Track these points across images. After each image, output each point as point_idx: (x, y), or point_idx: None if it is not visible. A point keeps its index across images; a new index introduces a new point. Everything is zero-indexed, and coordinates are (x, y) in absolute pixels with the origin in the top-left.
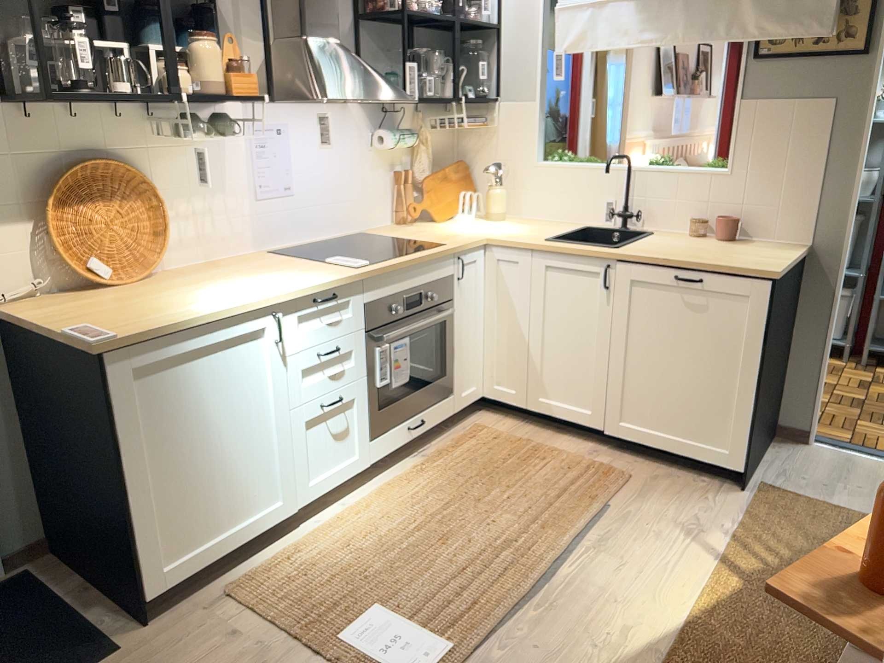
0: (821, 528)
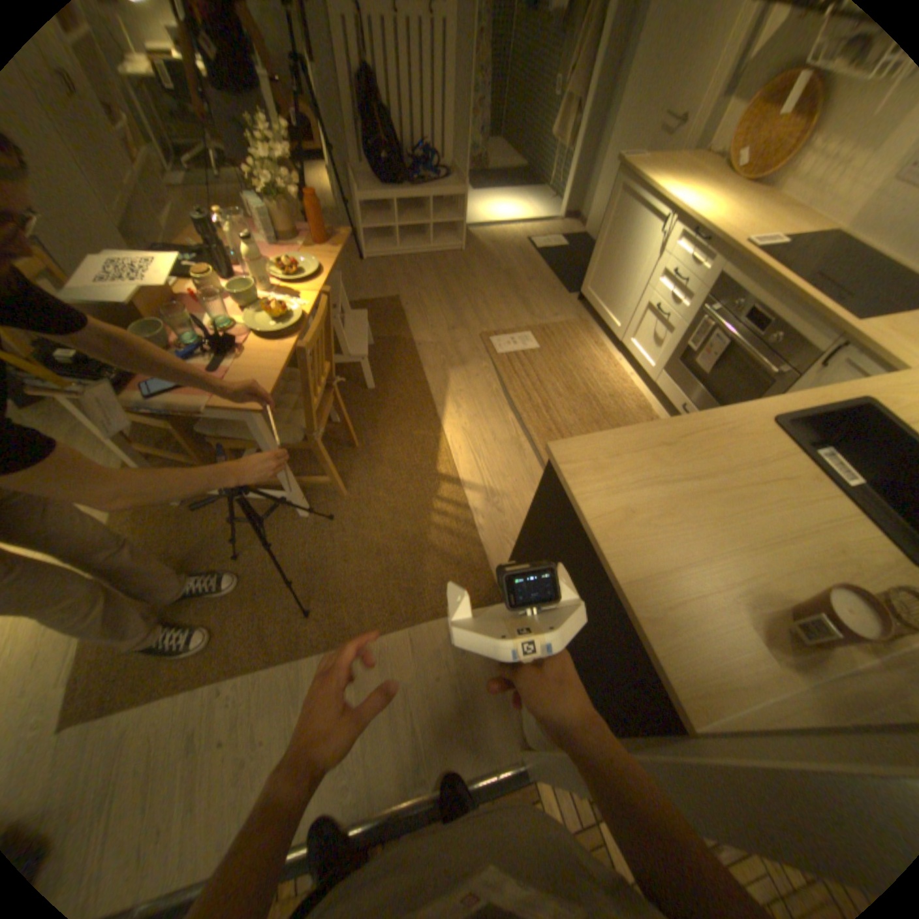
0: (431, 569)
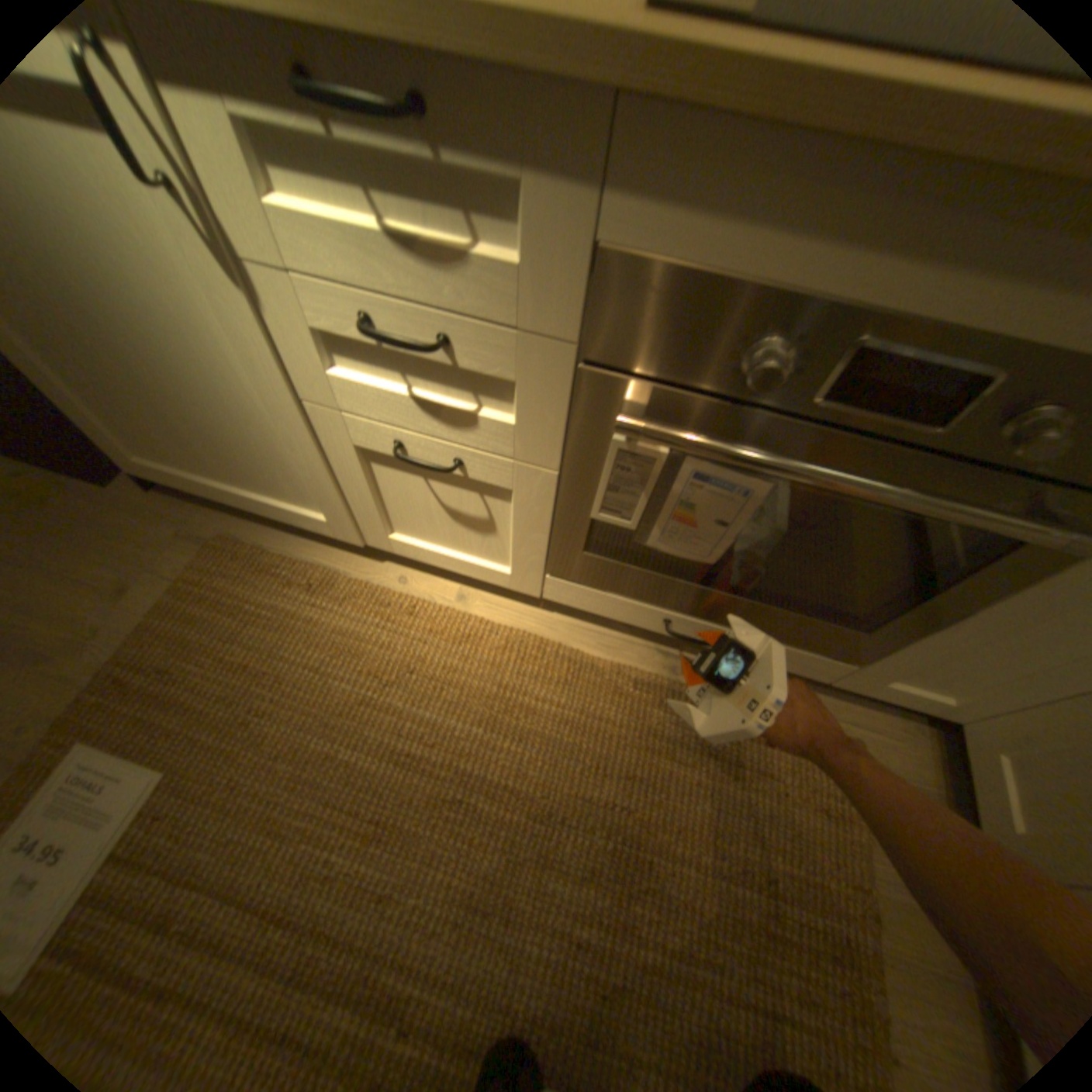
0: None
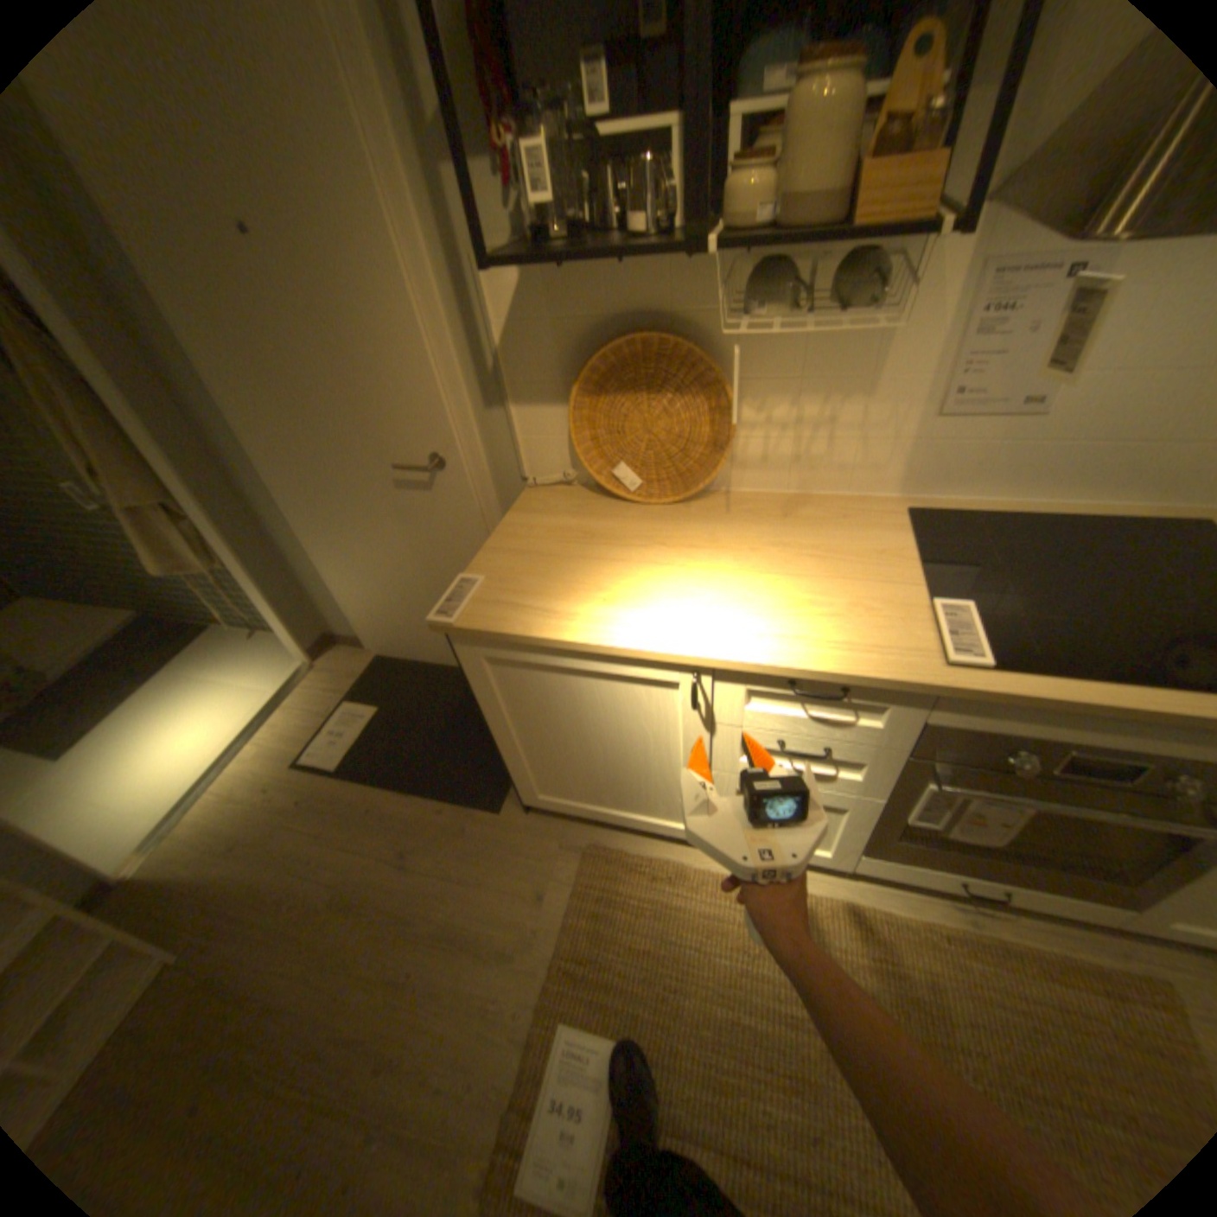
0: None
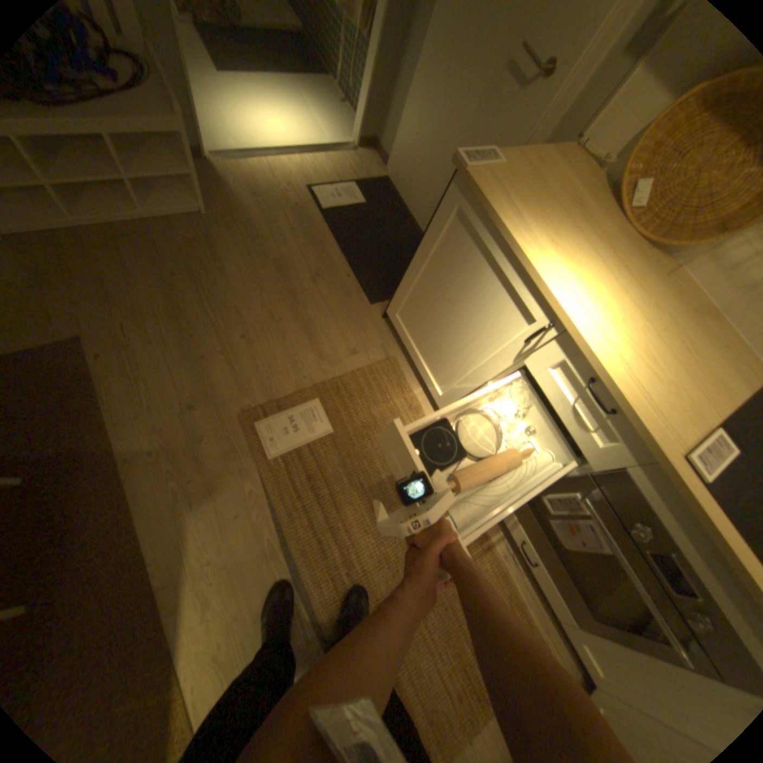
0: None
